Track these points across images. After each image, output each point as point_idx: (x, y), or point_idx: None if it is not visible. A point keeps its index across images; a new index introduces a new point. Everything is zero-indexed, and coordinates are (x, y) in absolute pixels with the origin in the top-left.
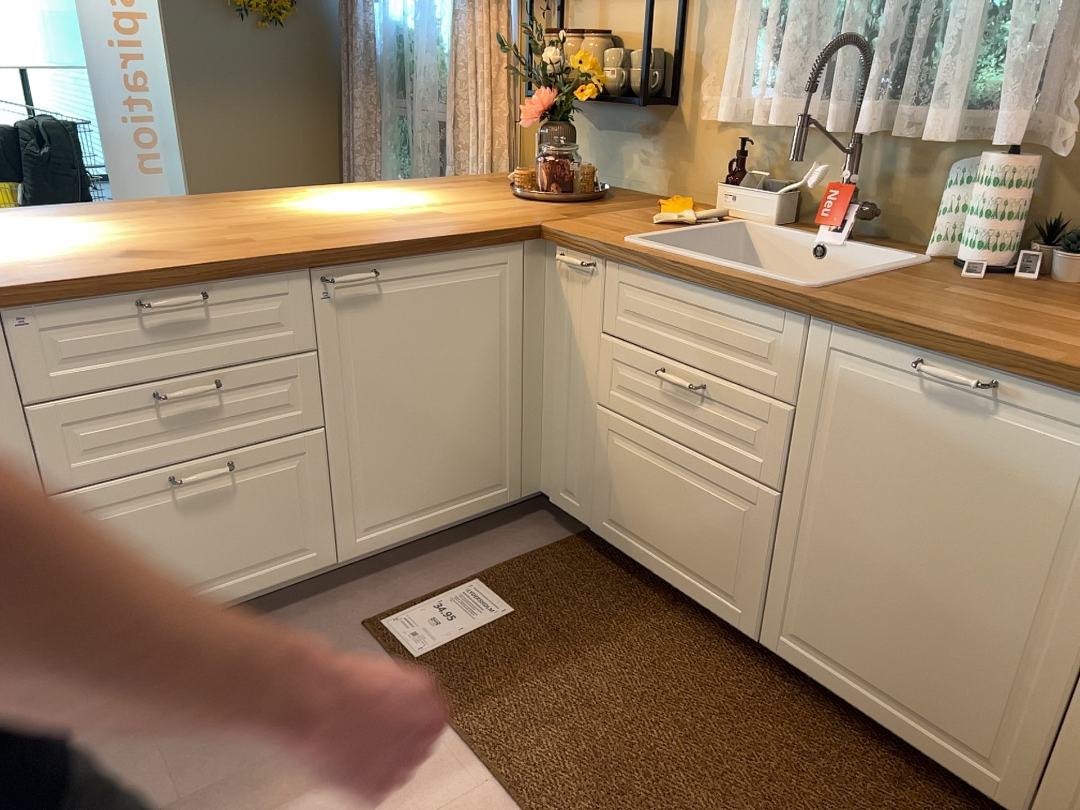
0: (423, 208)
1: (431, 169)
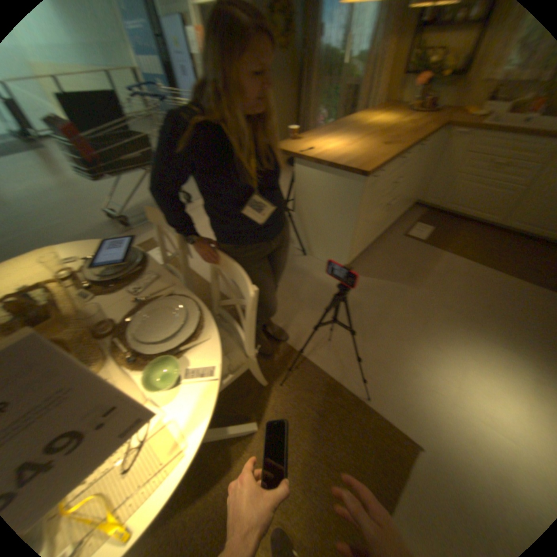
0: (405, 119)
1: (343, 103)
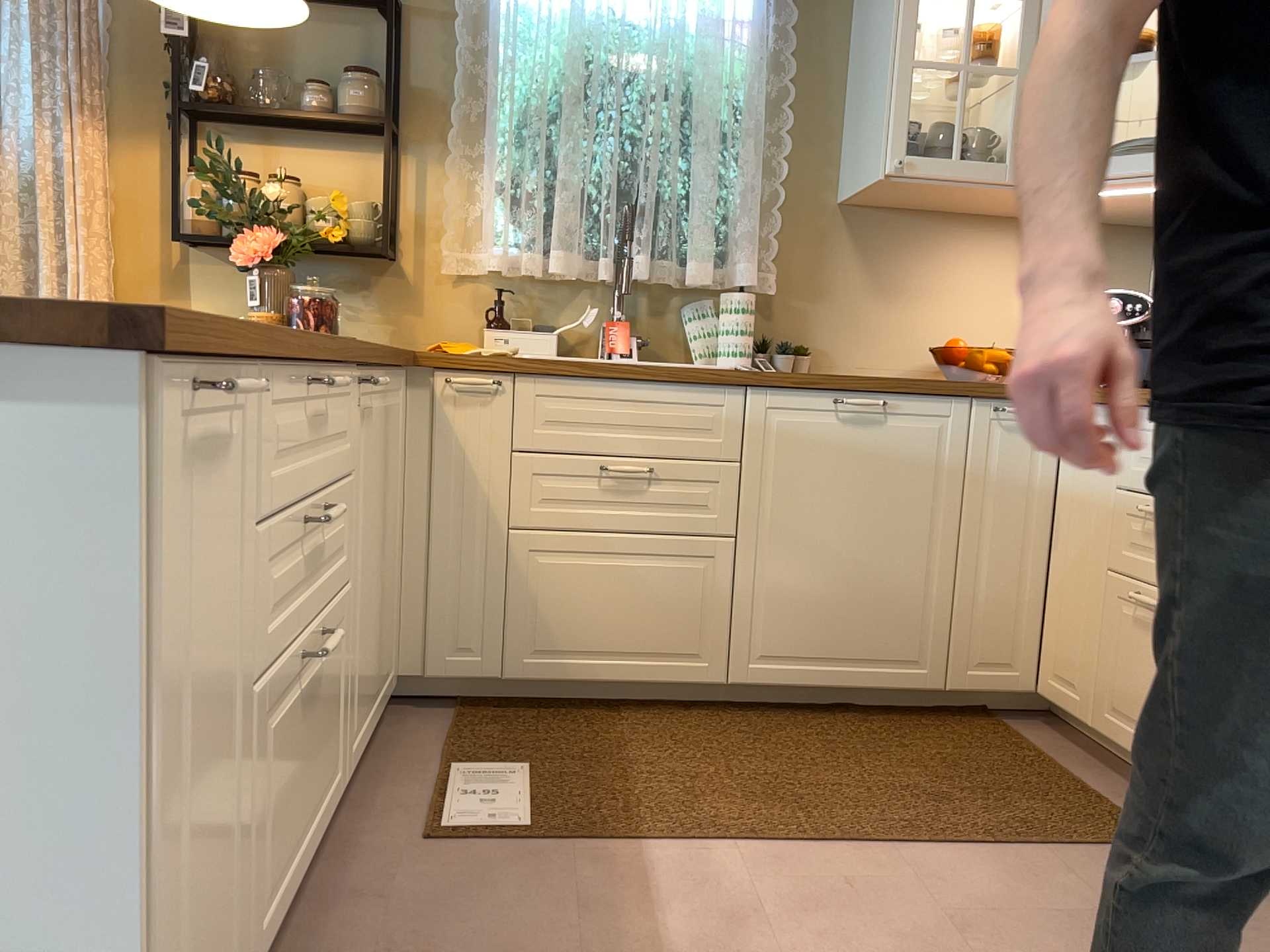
0: None
1: None
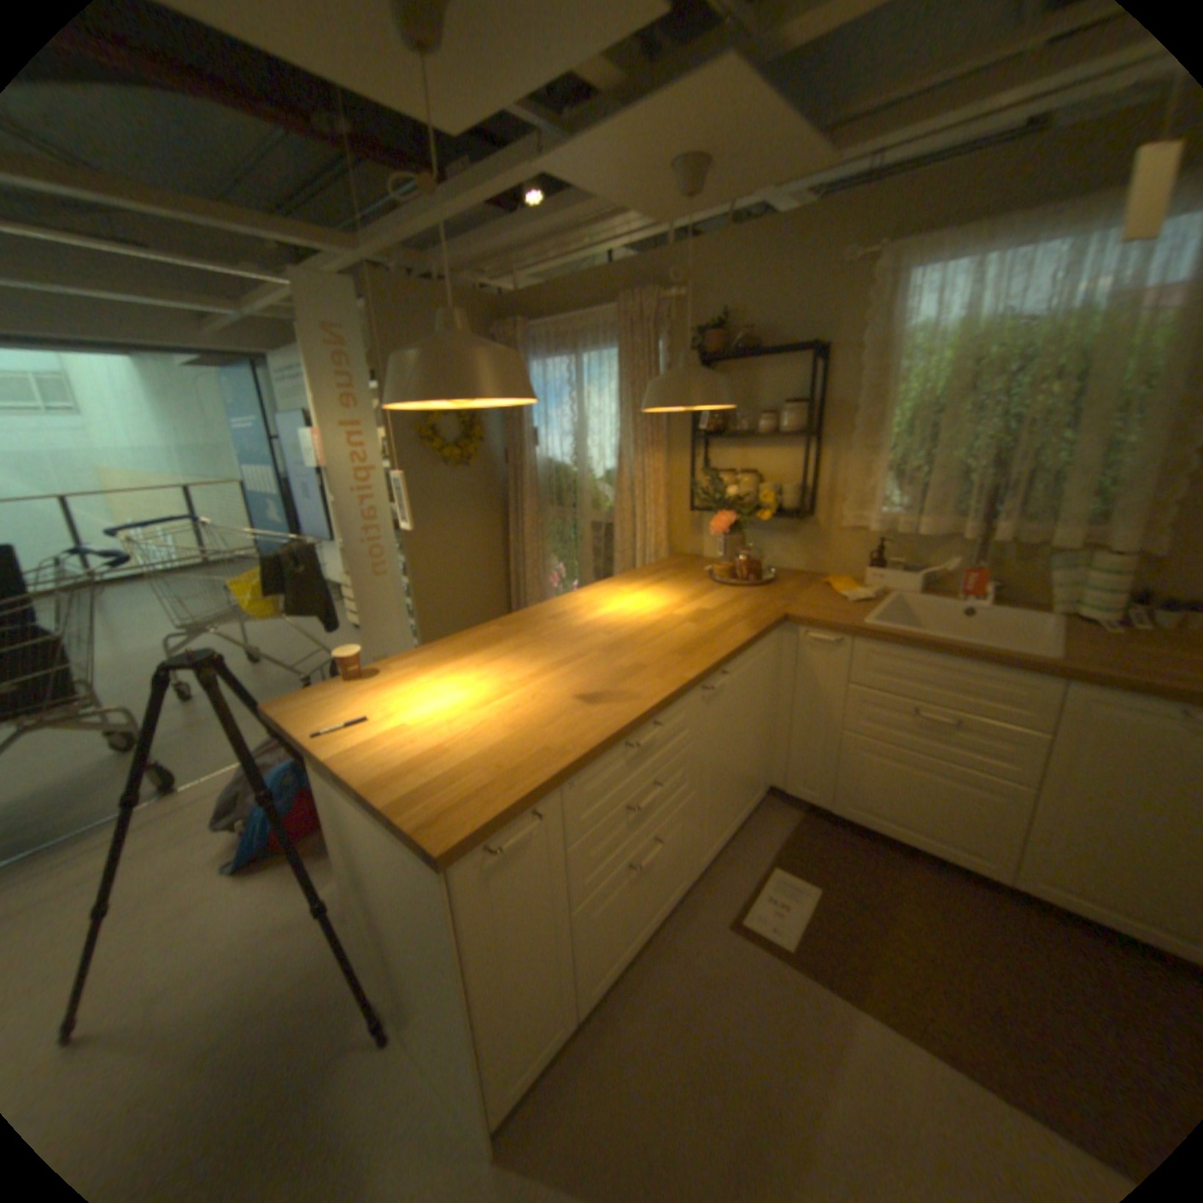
0: (686, 605)
1: (589, 553)
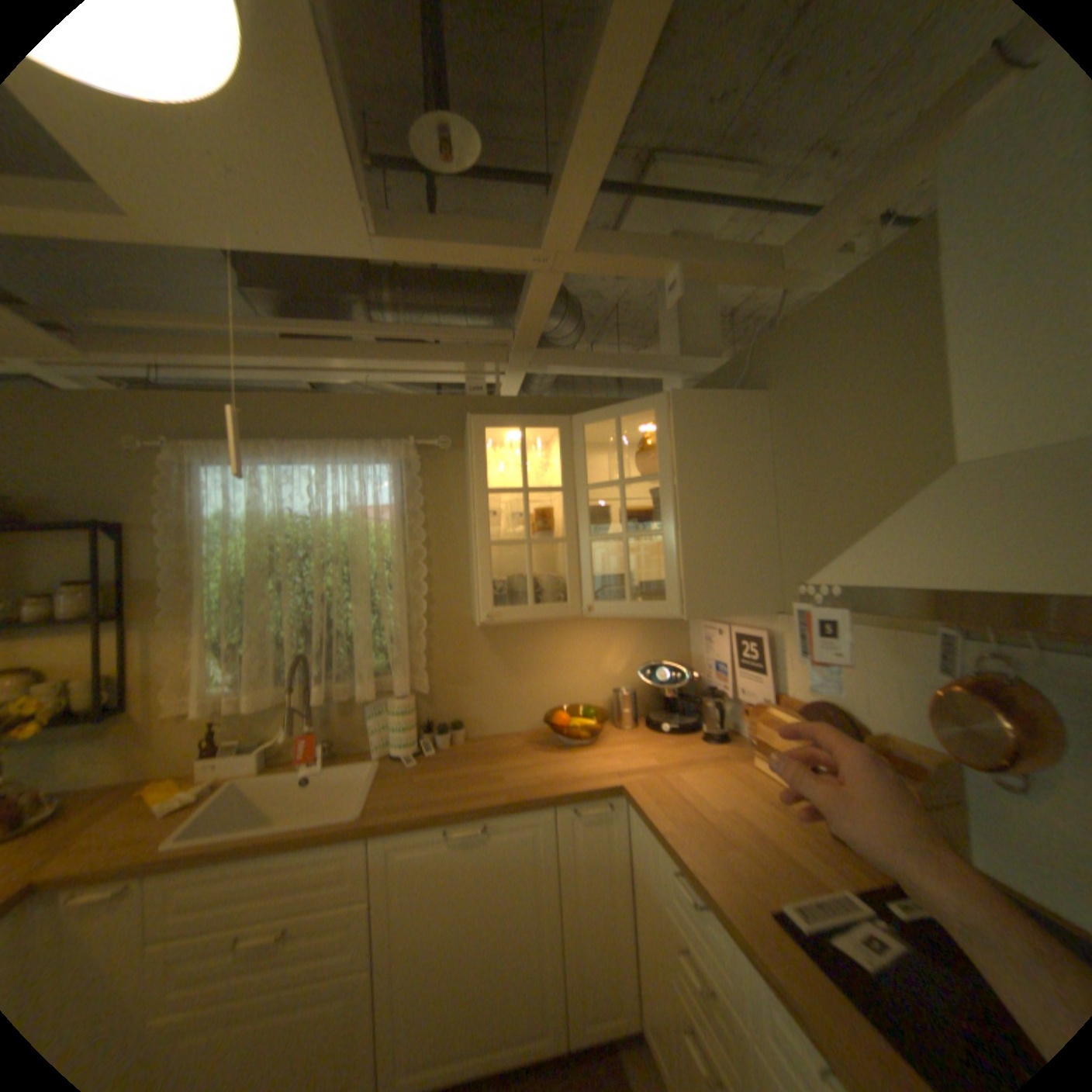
0: None
1: None
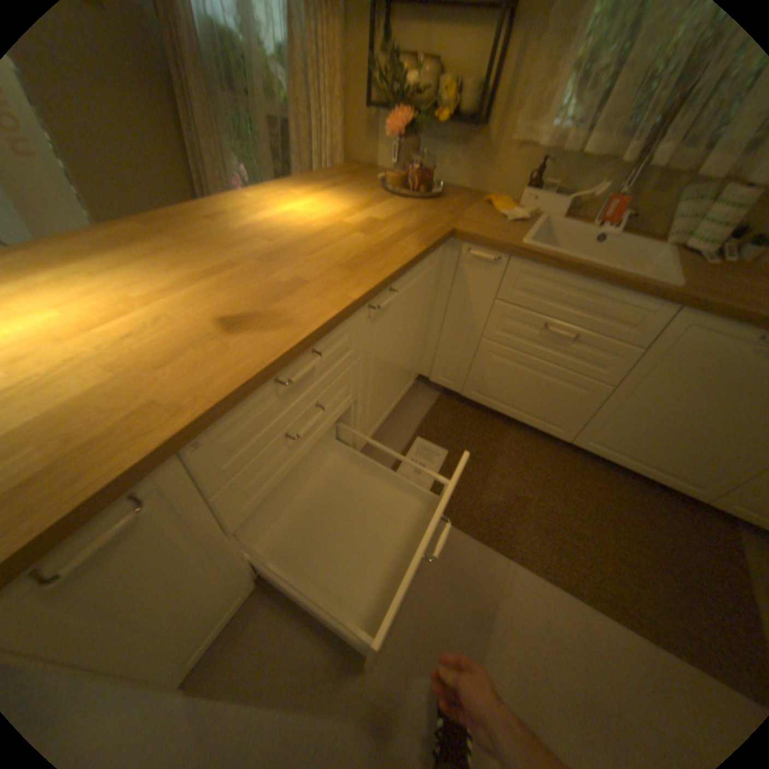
0: (356, 212)
1: (267, 152)
